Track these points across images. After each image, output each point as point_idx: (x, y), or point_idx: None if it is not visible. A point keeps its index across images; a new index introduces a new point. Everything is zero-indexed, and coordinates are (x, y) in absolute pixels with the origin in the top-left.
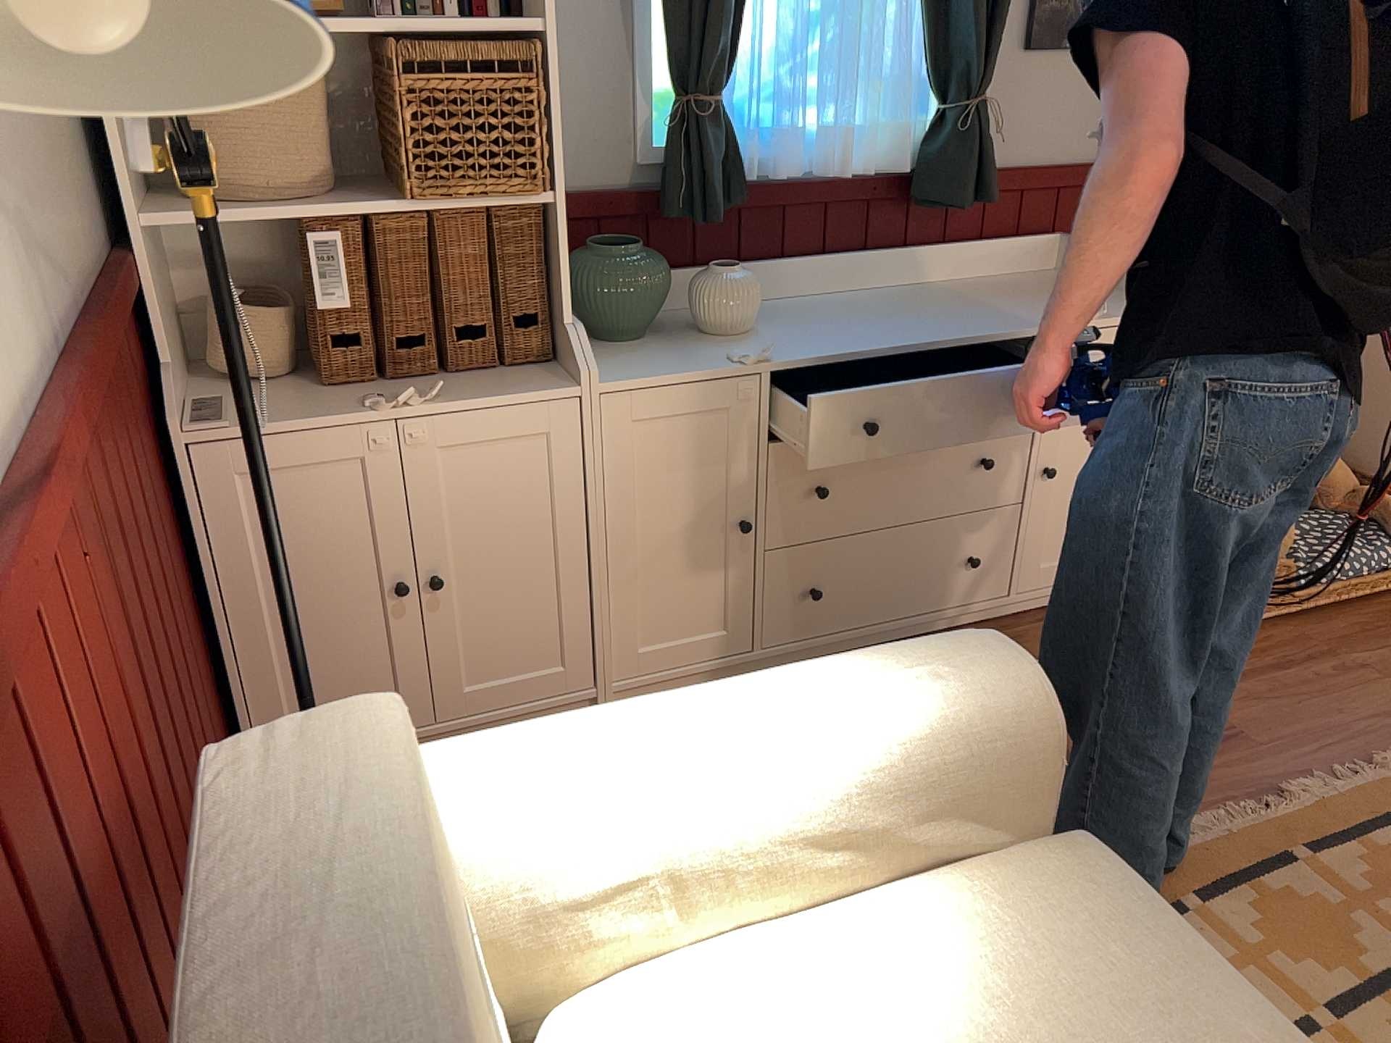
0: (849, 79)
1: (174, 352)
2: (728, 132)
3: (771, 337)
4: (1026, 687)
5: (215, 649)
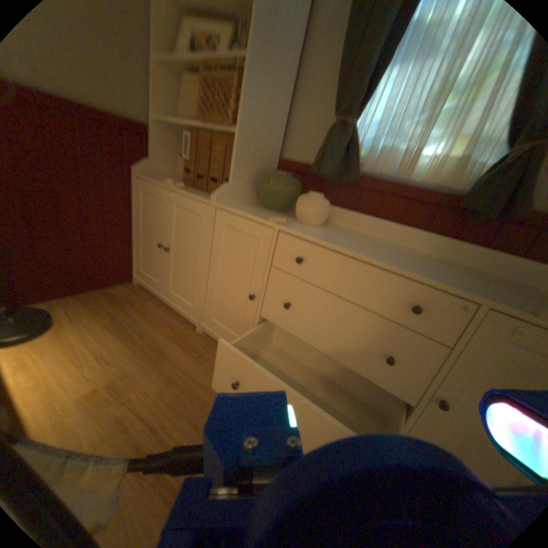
0: (432, 120)
1: (162, 162)
2: (356, 141)
3: (314, 230)
4: None
5: (133, 238)
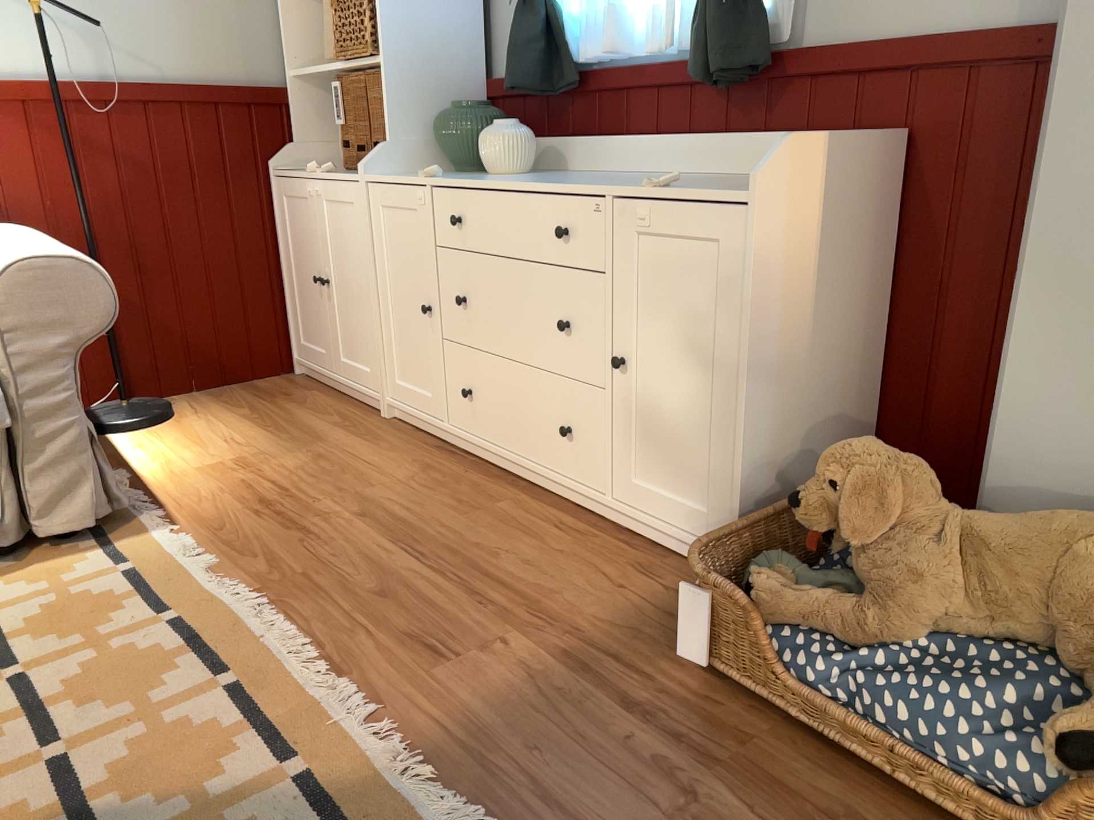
0: None
1: (313, 143)
2: (550, 22)
3: (494, 178)
4: (12, 263)
5: (282, 285)
